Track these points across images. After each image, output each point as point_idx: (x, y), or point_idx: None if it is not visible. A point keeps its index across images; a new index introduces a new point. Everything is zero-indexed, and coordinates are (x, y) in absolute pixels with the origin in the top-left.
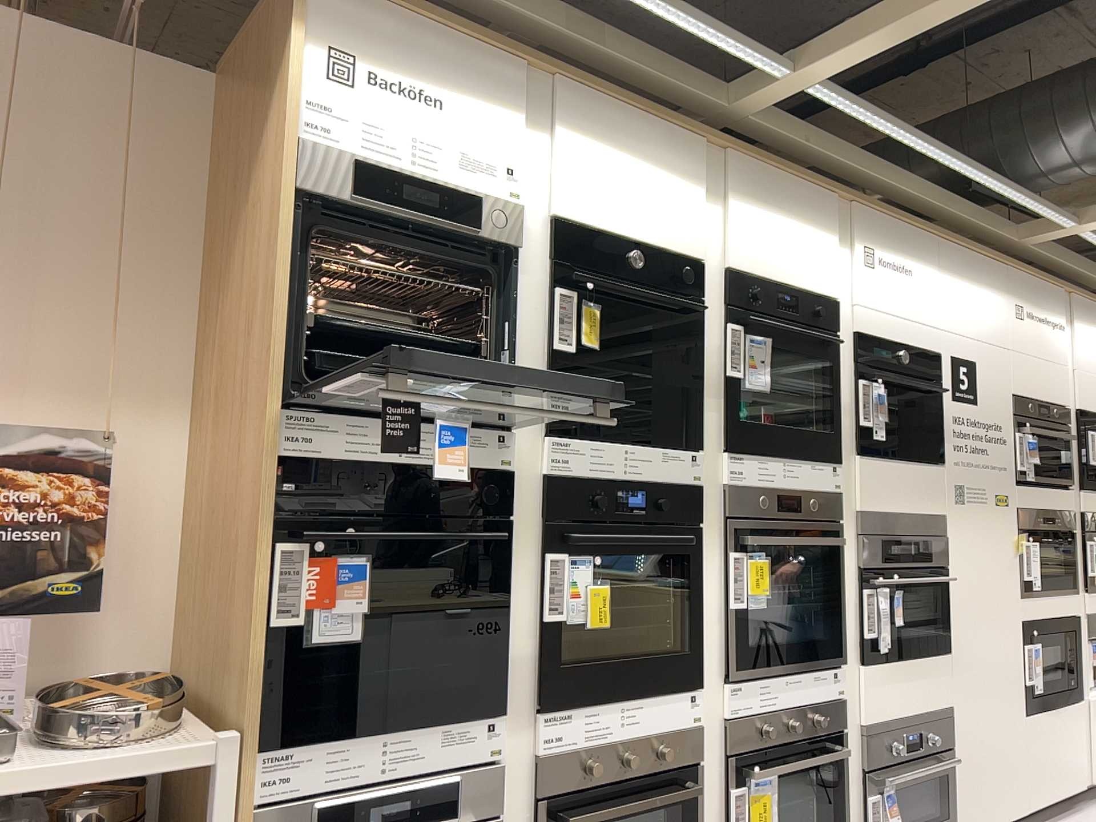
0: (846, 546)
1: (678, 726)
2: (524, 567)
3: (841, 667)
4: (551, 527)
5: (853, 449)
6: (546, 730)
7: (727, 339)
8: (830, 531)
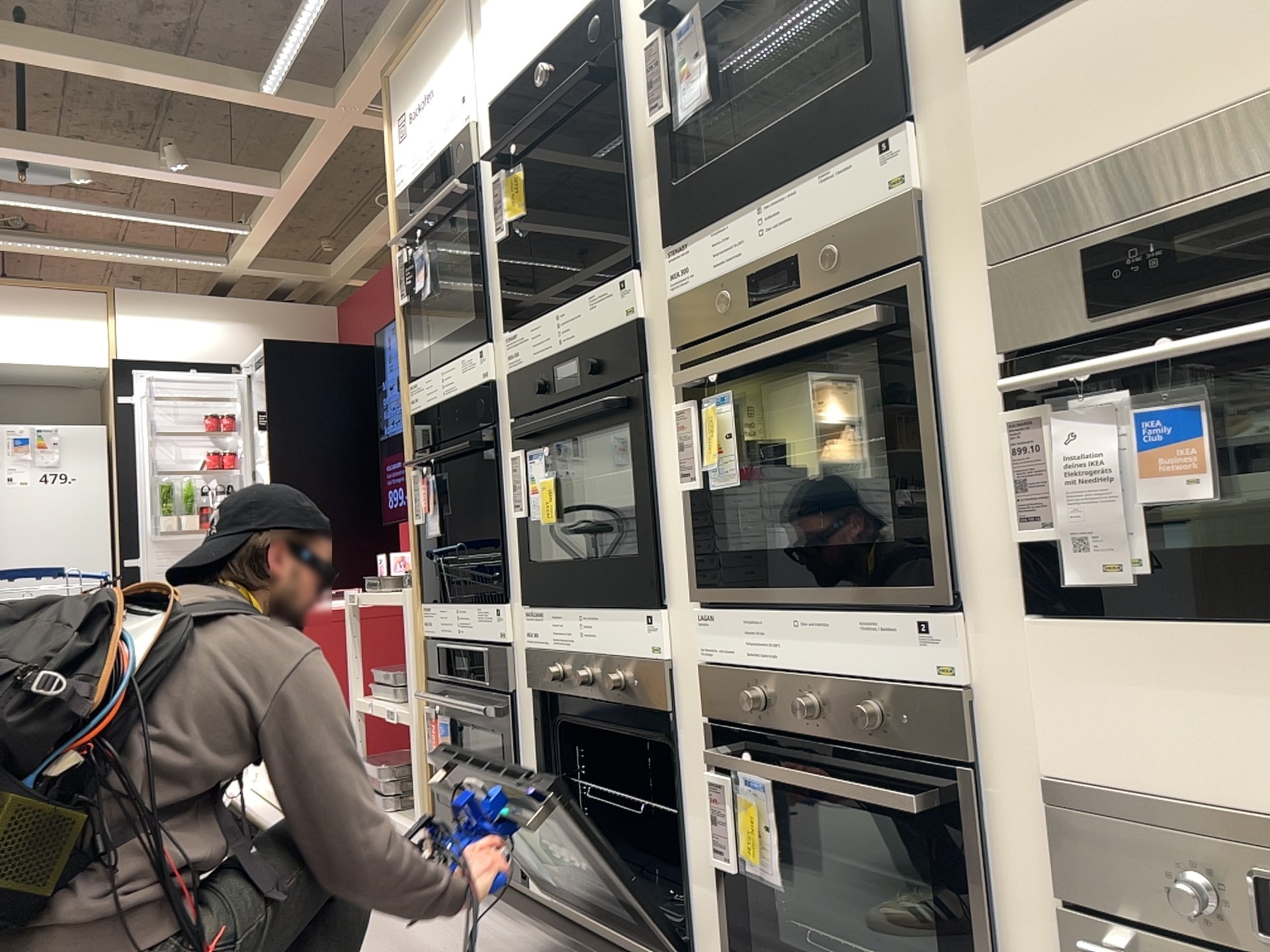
0: (959, 315)
1: (635, 656)
2: (509, 468)
3: (952, 615)
4: (514, 425)
5: (956, 51)
6: (527, 626)
7: (646, 71)
8: (883, 298)
